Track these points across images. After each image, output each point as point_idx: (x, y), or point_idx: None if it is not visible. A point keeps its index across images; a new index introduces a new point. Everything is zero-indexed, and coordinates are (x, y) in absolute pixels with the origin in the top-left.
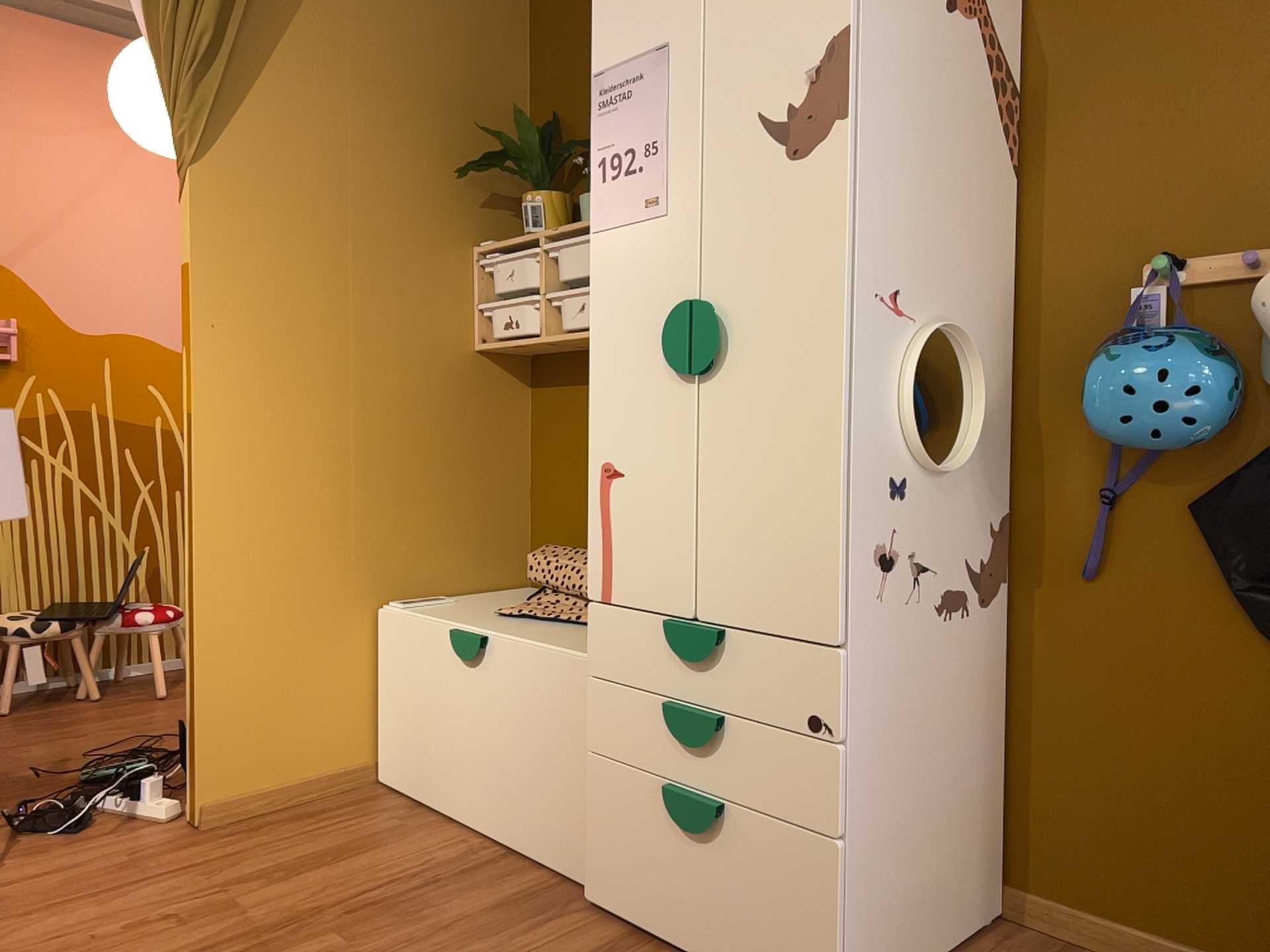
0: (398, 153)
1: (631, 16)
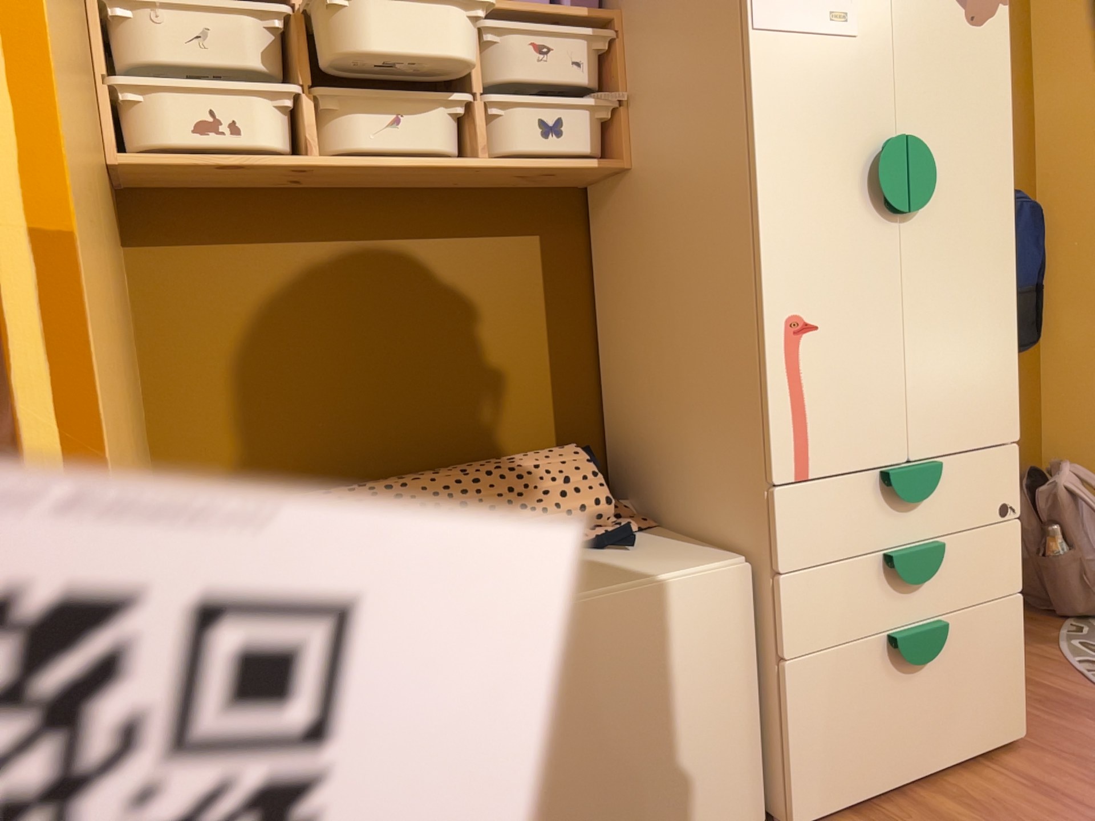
0: None
1: None
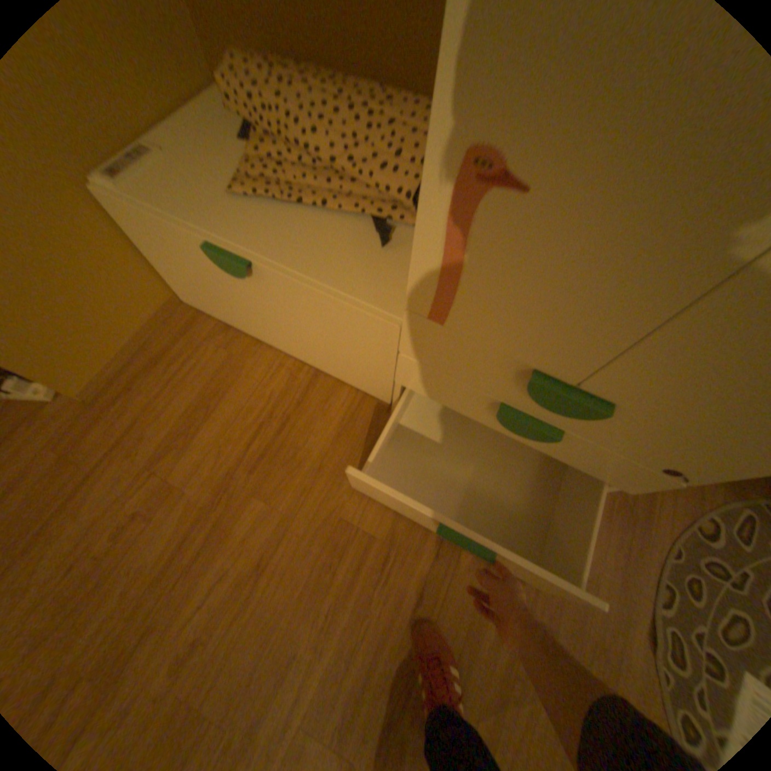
0: None
1: None
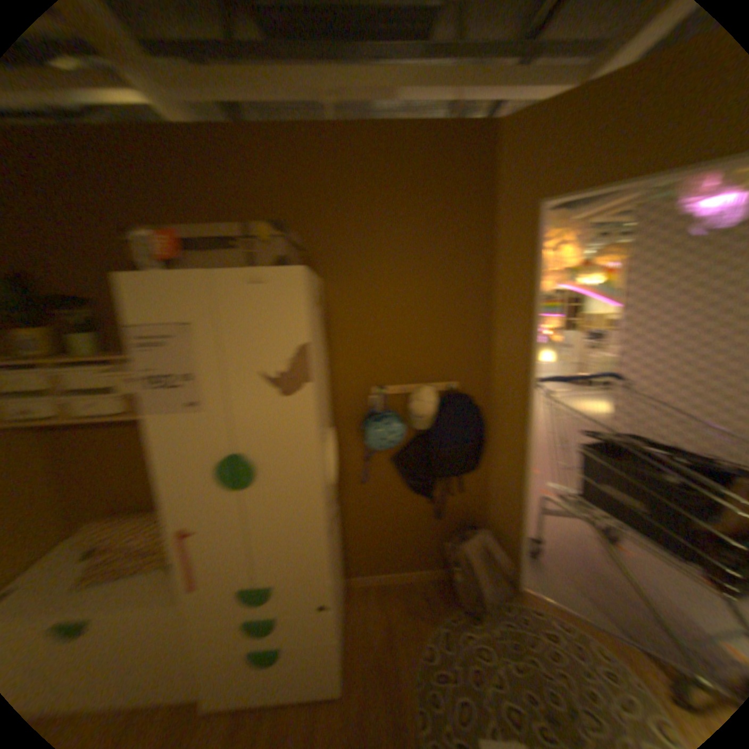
0: None
1: (147, 298)
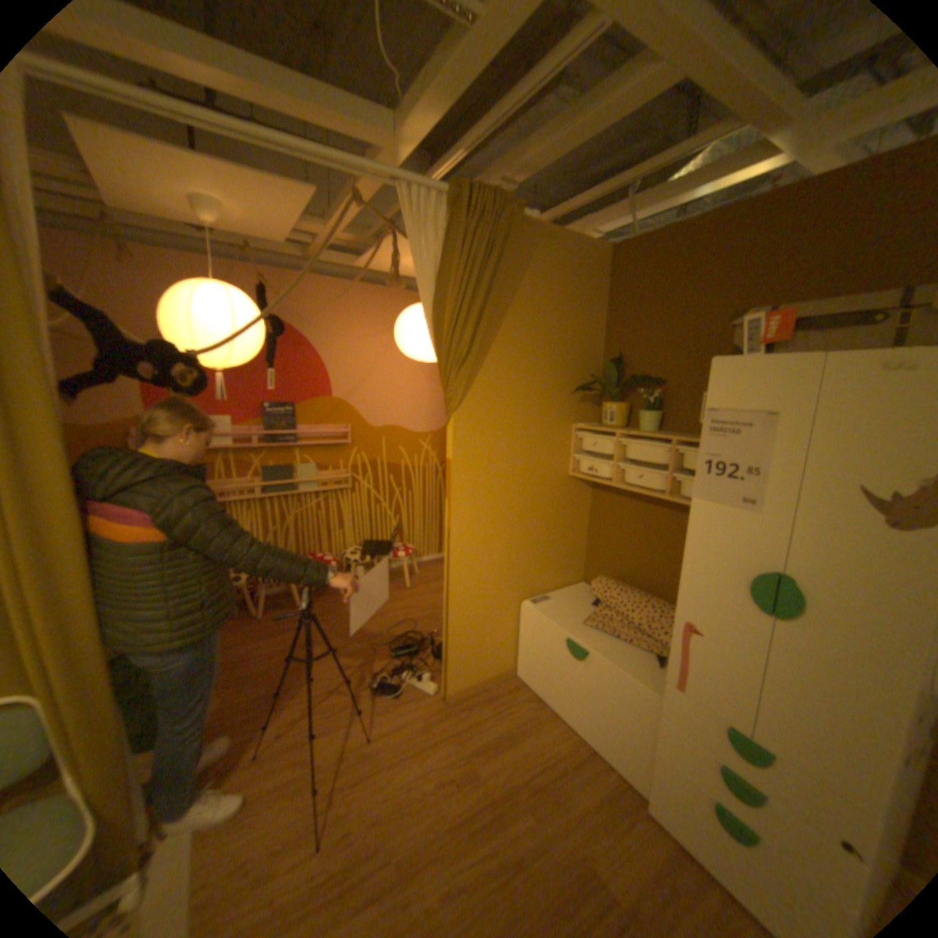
0: (541, 384)
1: (744, 382)
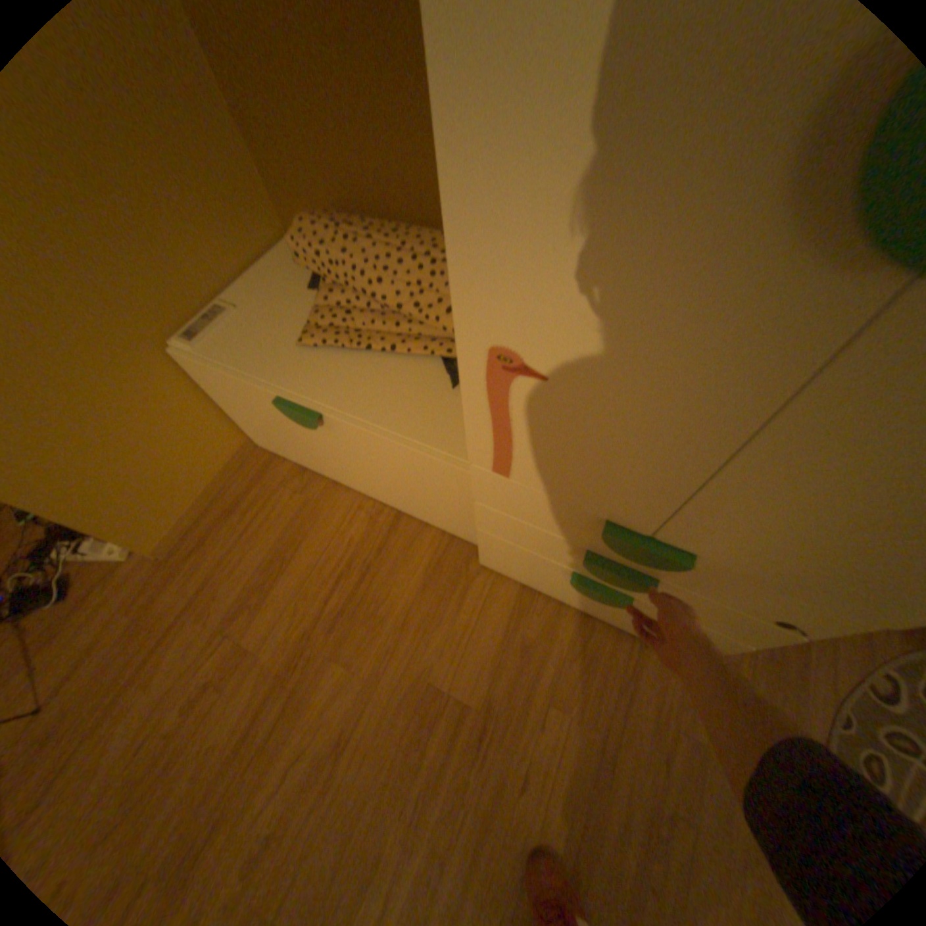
0: None
1: None
